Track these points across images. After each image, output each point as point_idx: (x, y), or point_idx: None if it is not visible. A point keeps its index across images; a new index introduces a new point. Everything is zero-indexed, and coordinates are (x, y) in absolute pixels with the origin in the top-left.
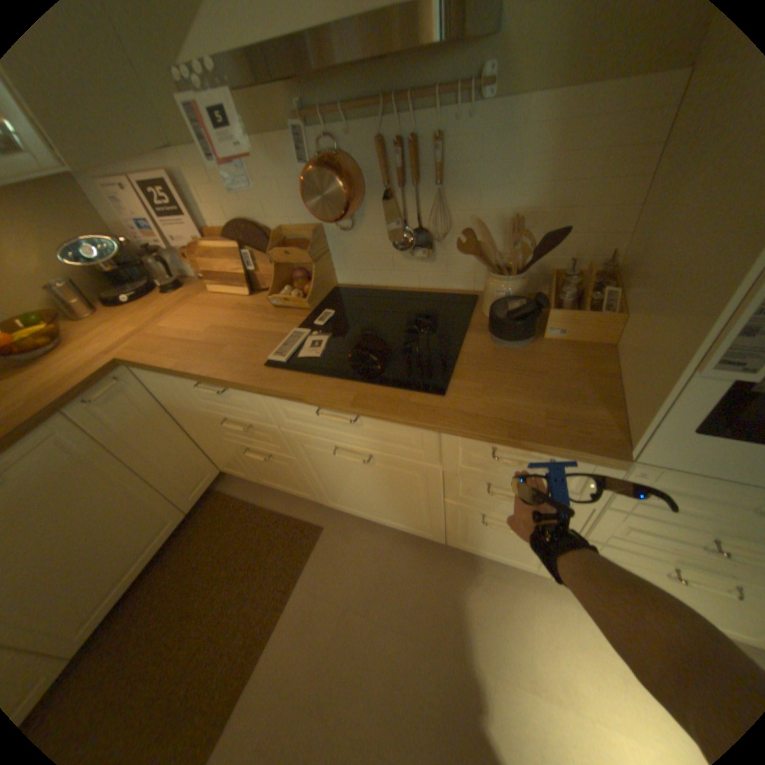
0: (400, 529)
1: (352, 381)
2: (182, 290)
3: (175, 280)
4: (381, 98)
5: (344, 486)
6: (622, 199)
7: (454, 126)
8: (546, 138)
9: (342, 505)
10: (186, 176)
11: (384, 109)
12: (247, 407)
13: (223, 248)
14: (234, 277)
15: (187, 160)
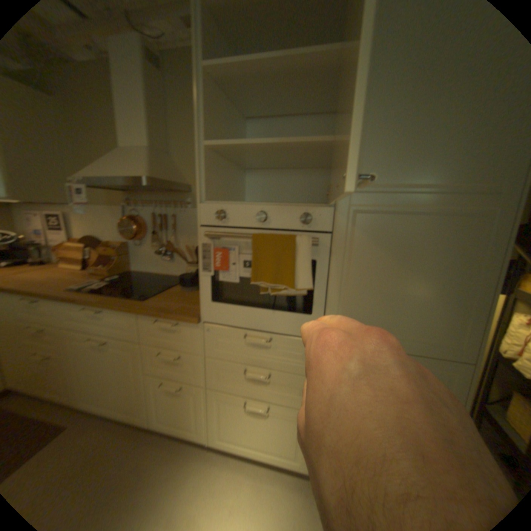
0: (119, 423)
1: (103, 297)
2: (41, 267)
3: (40, 262)
4: (153, 203)
5: (88, 380)
6: None
7: (178, 215)
8: None
9: (85, 405)
10: (70, 217)
11: (155, 207)
12: (43, 316)
13: (74, 248)
14: (74, 262)
15: (73, 211)
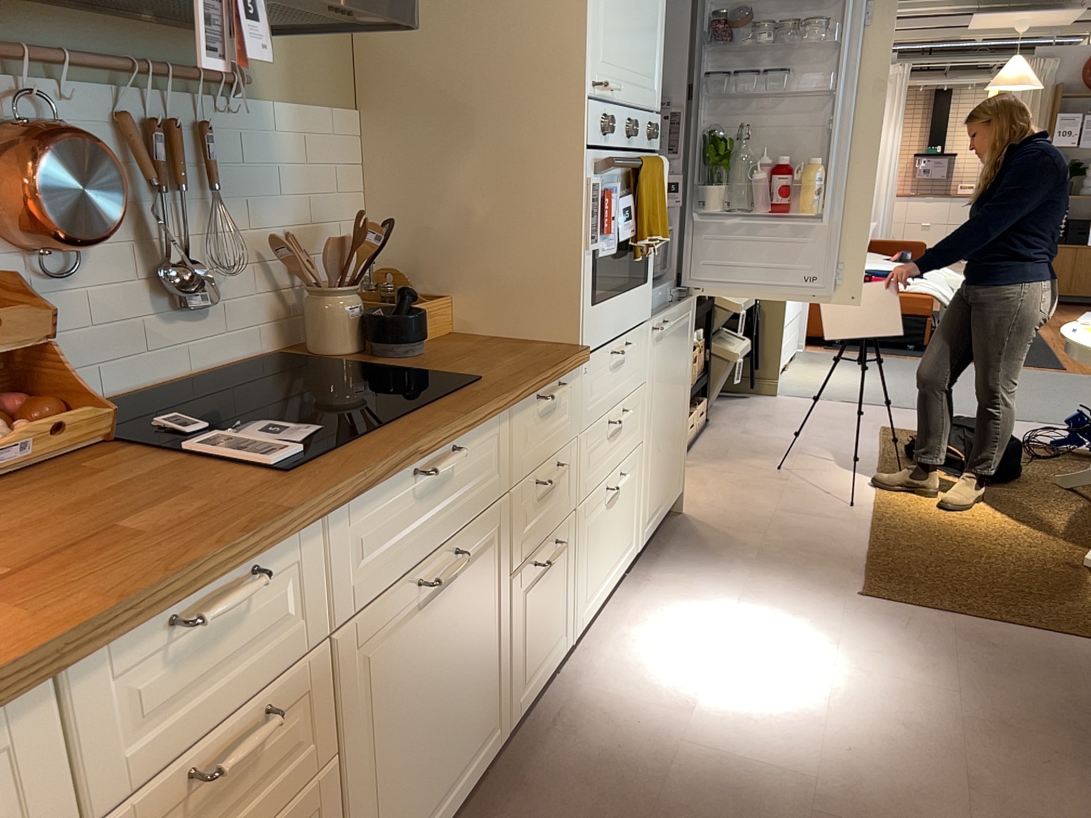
0: (465, 794)
1: (409, 414)
2: None
3: None
4: (138, 68)
5: (408, 744)
6: (355, 215)
7: (215, 124)
8: (296, 152)
9: None
10: None
11: (124, 84)
12: (280, 616)
13: None
14: None
15: None
